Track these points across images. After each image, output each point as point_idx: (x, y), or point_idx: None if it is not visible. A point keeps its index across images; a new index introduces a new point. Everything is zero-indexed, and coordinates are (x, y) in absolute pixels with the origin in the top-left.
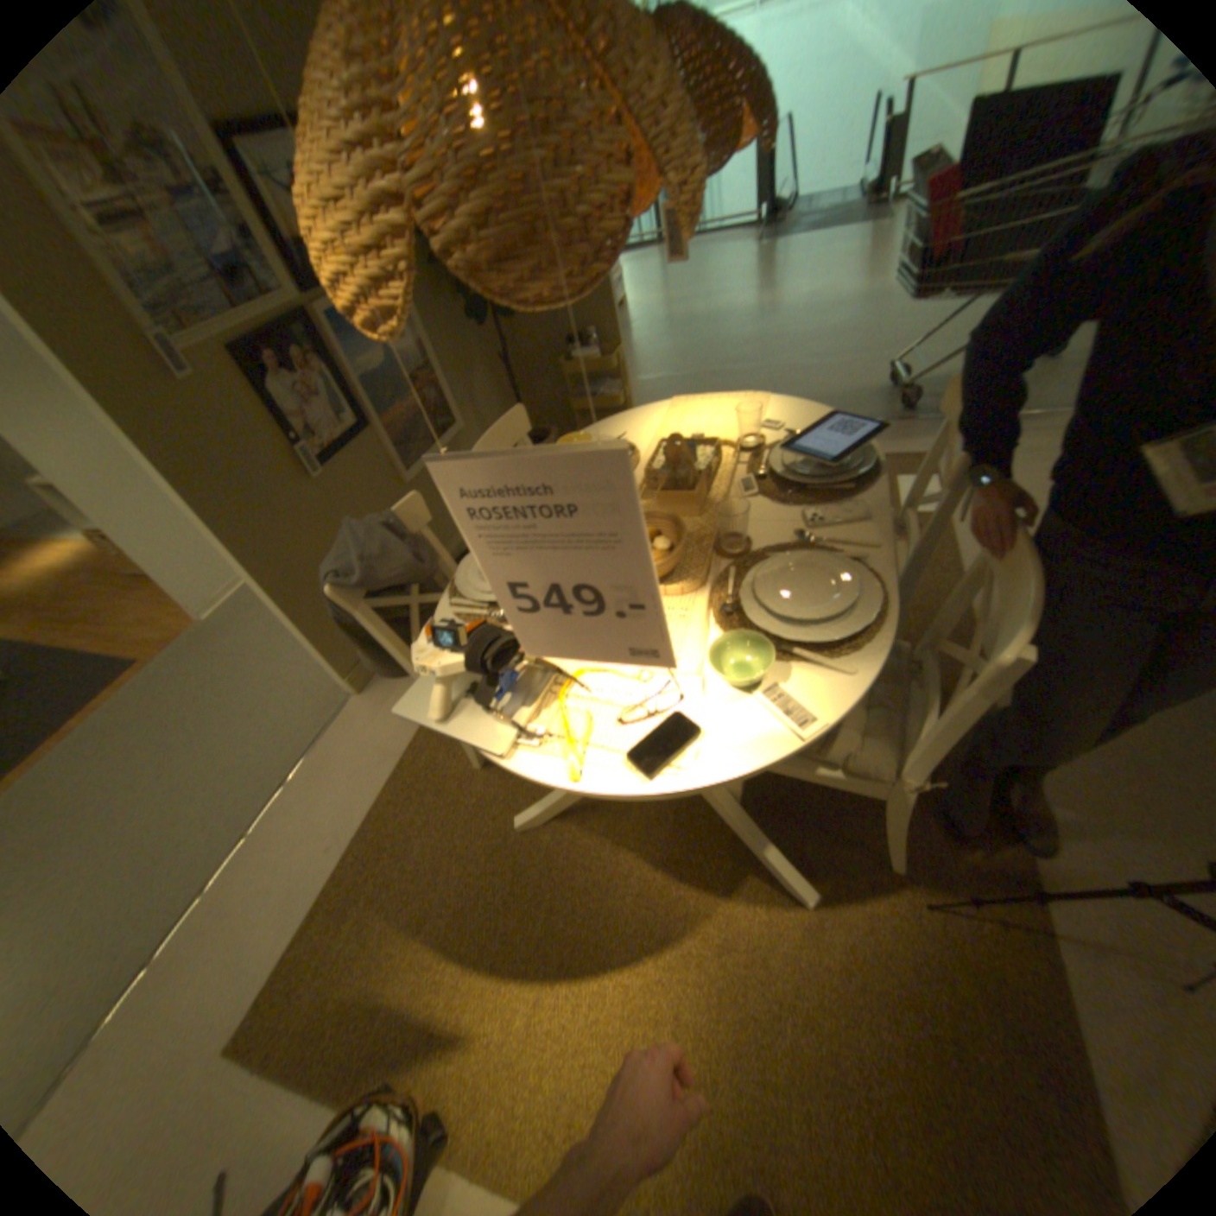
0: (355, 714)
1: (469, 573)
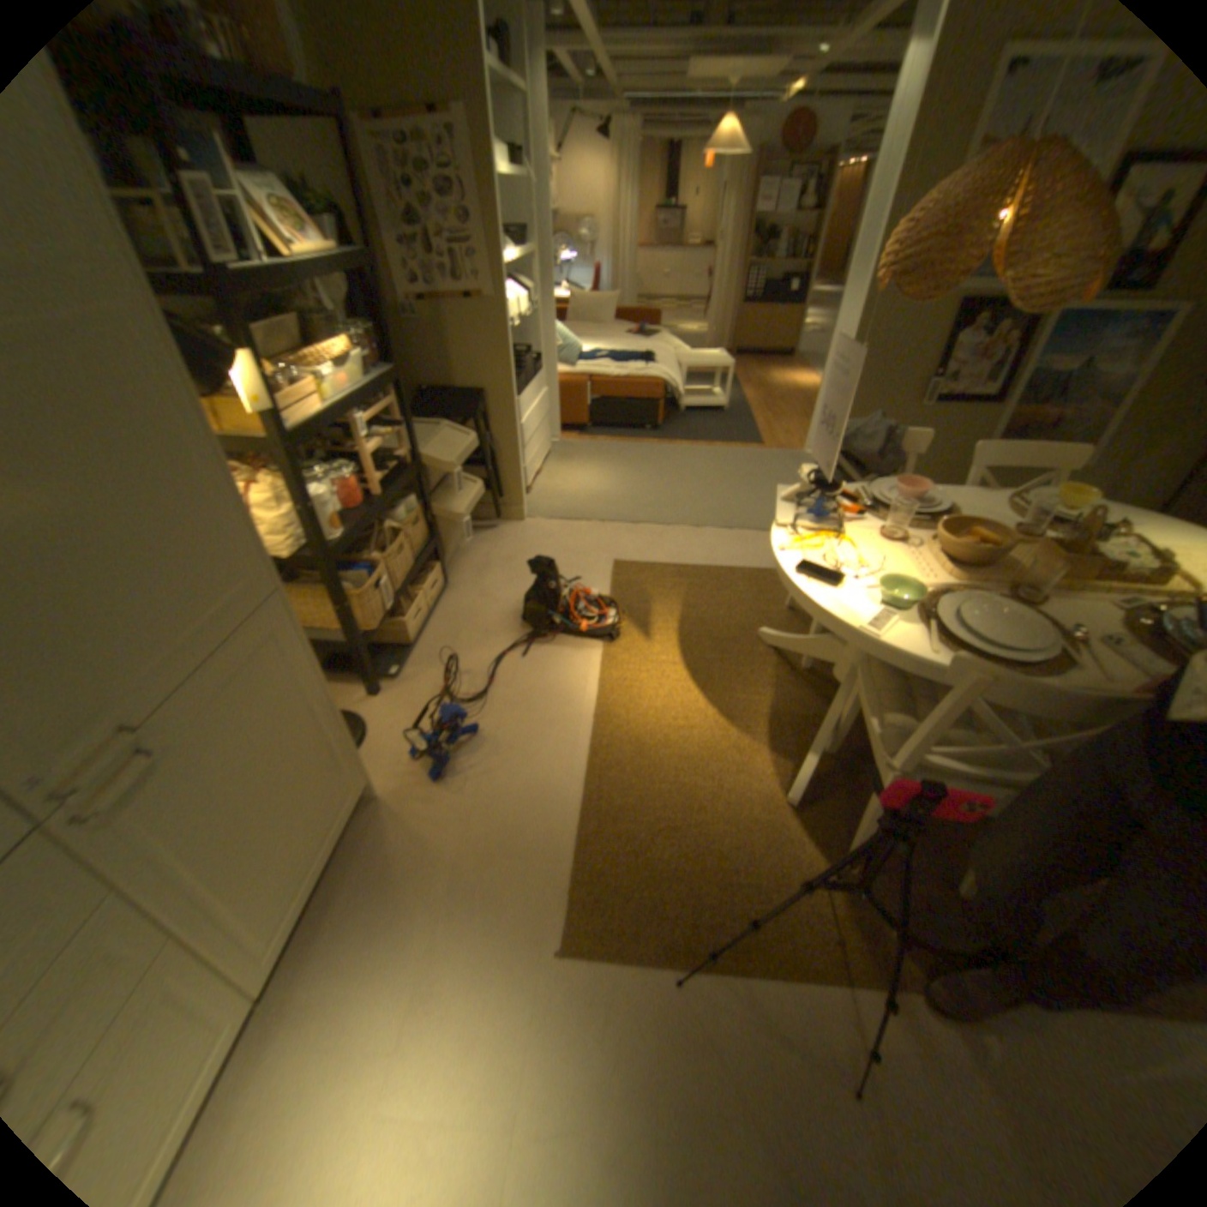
0: None
1: (892, 484)
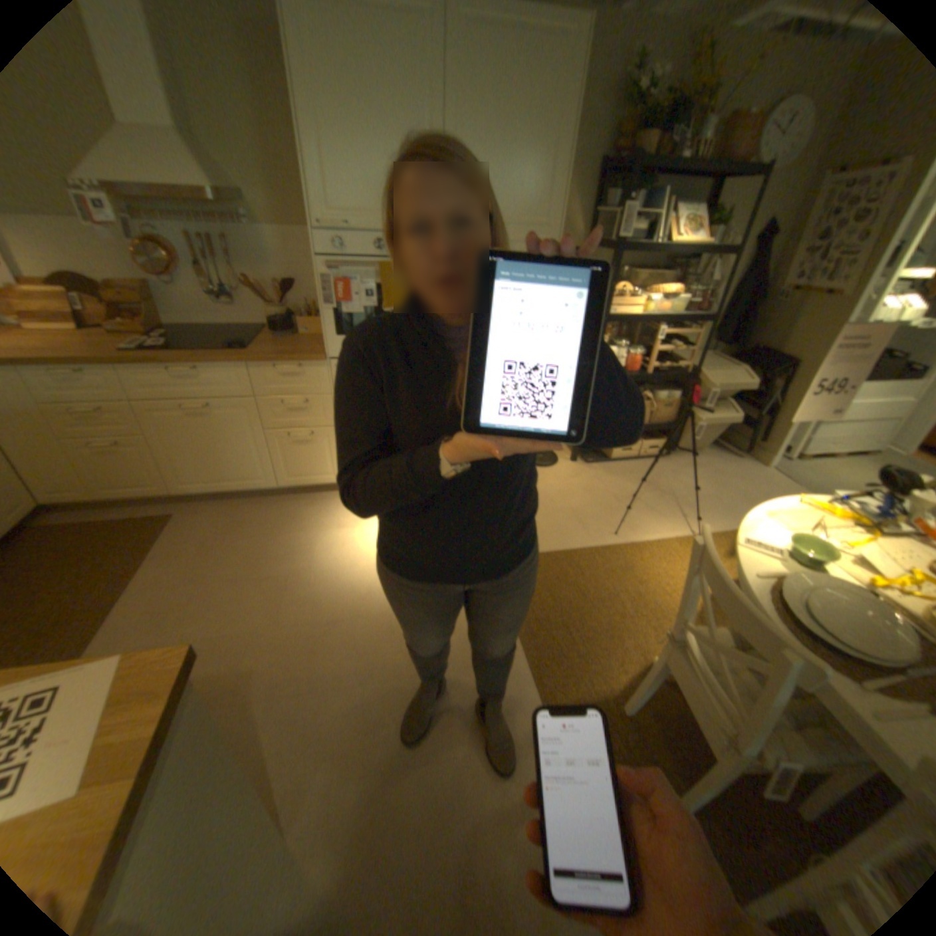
0: None
1: None
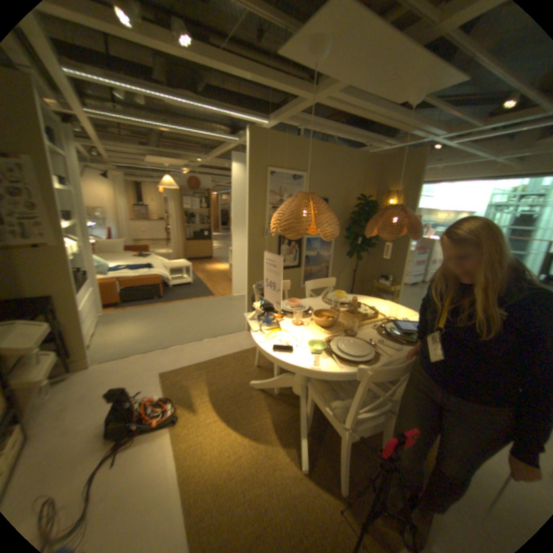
0: (244, 335)
1: (286, 303)
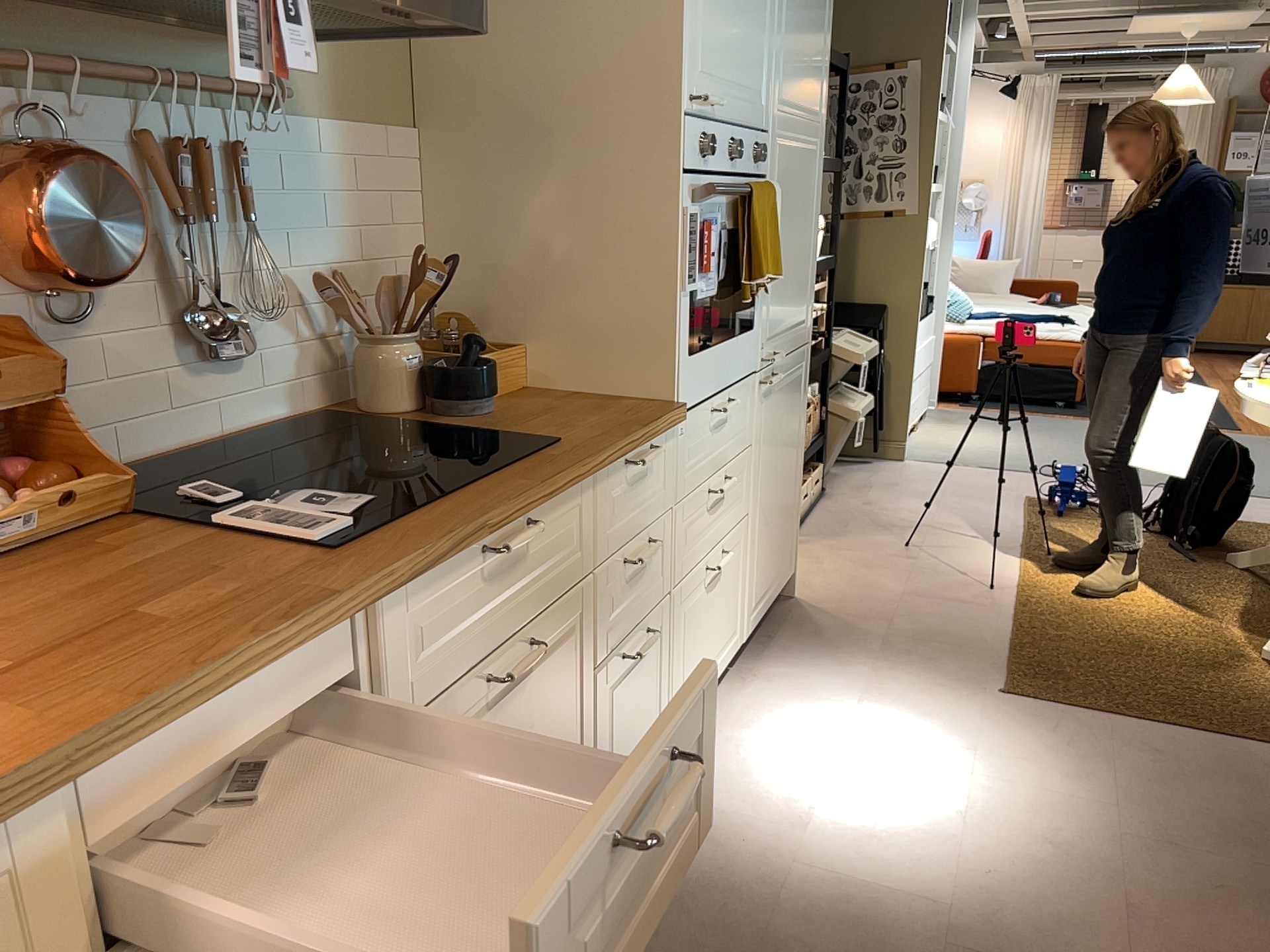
0: None
1: None
